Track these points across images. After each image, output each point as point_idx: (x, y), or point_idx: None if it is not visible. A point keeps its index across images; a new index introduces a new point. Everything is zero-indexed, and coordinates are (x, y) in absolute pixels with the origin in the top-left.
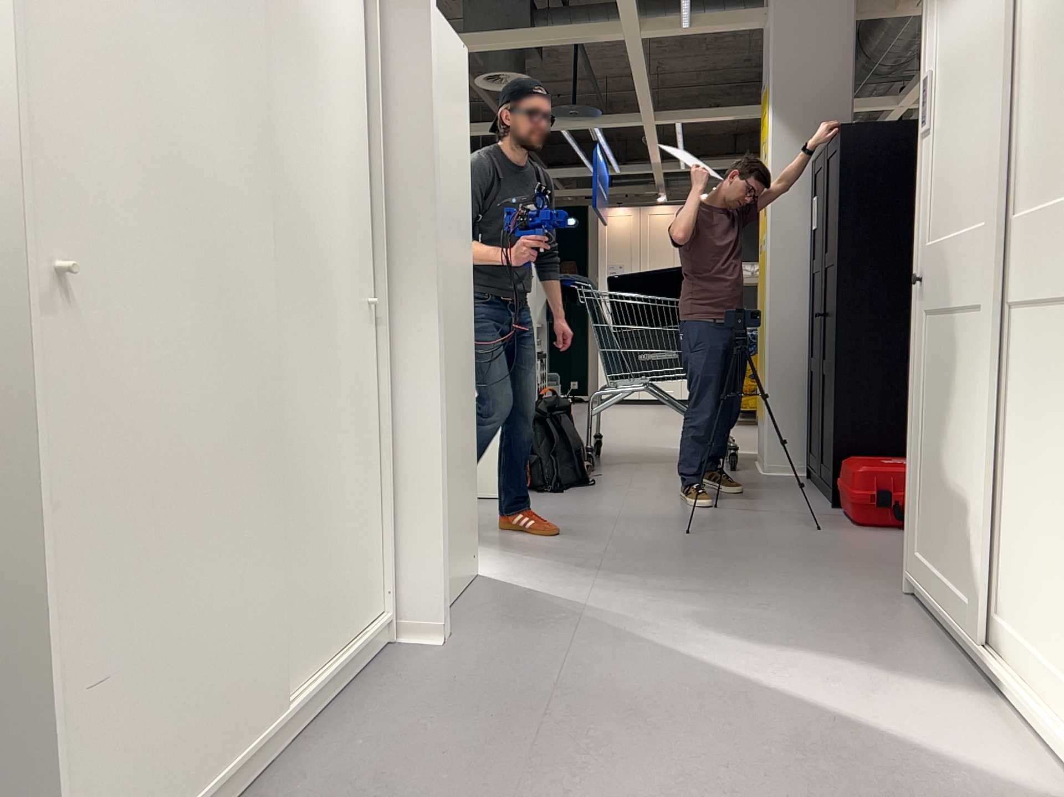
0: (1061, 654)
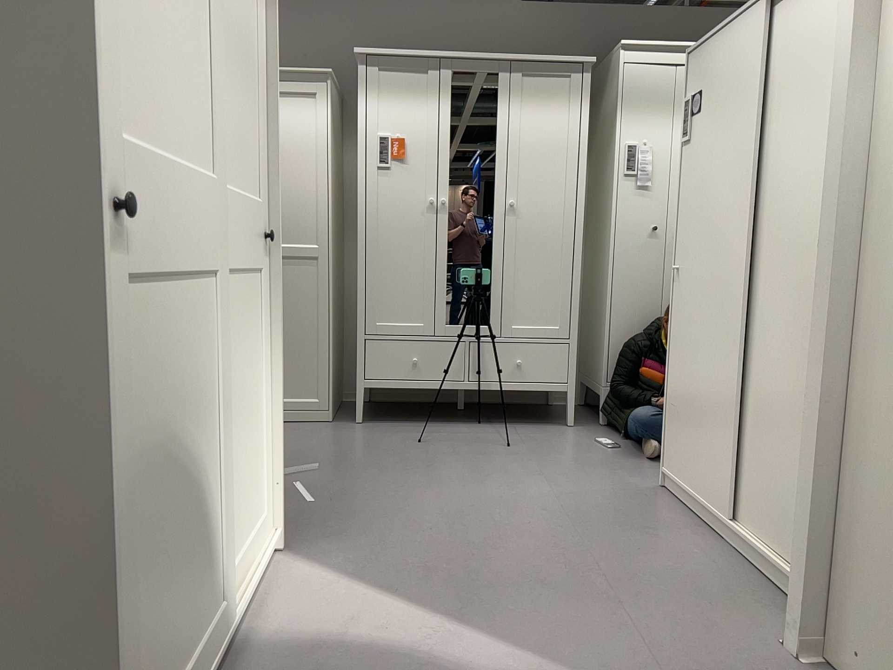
0: (255, 514)
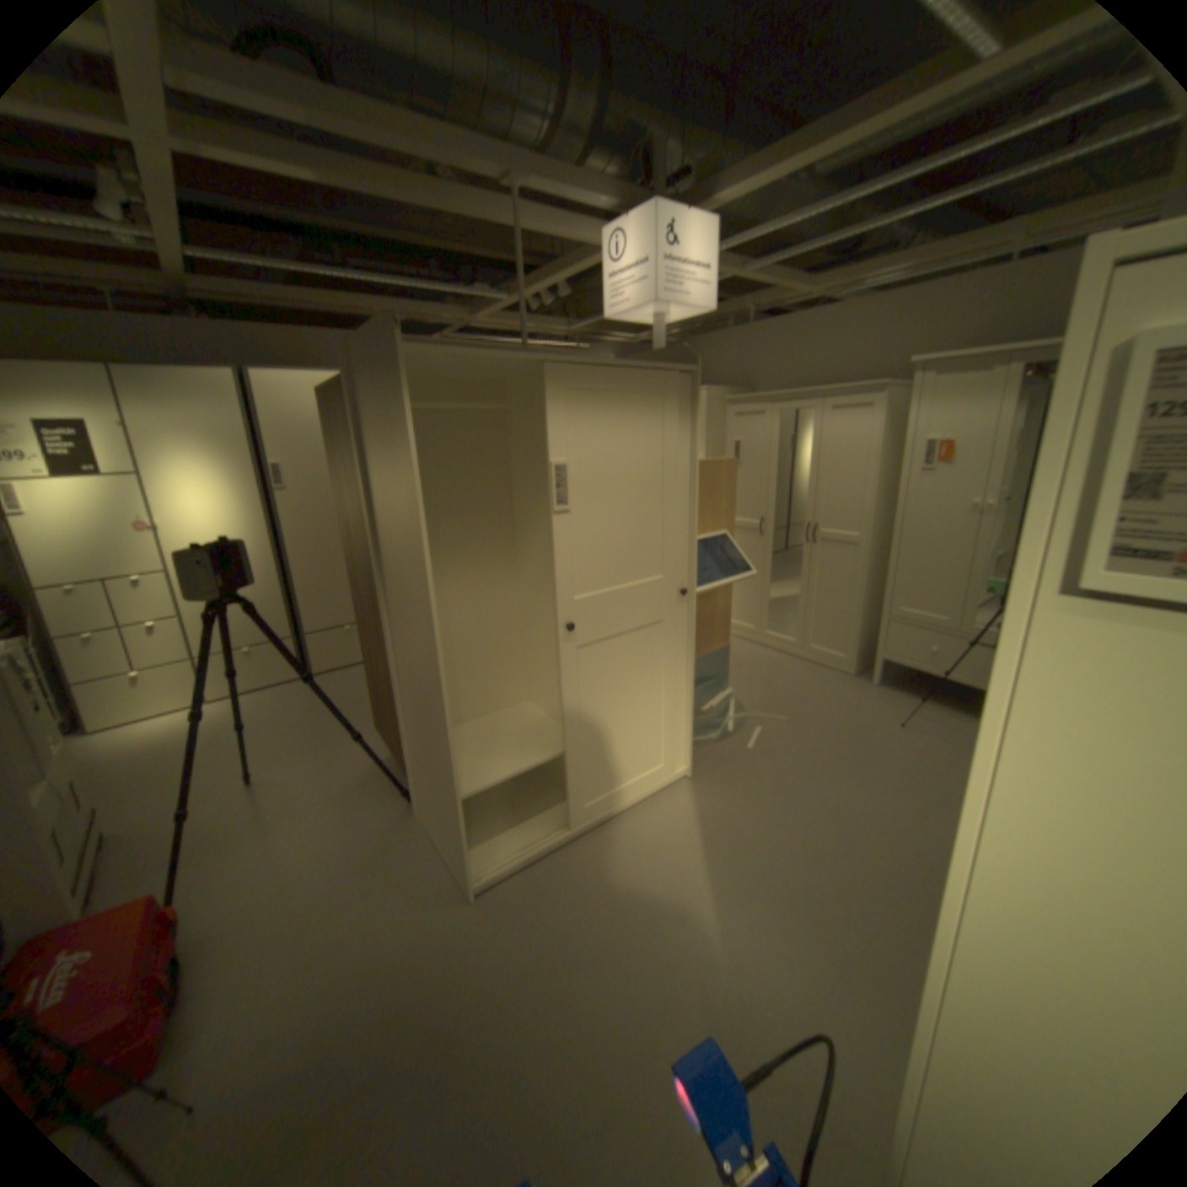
0: (660, 754)
